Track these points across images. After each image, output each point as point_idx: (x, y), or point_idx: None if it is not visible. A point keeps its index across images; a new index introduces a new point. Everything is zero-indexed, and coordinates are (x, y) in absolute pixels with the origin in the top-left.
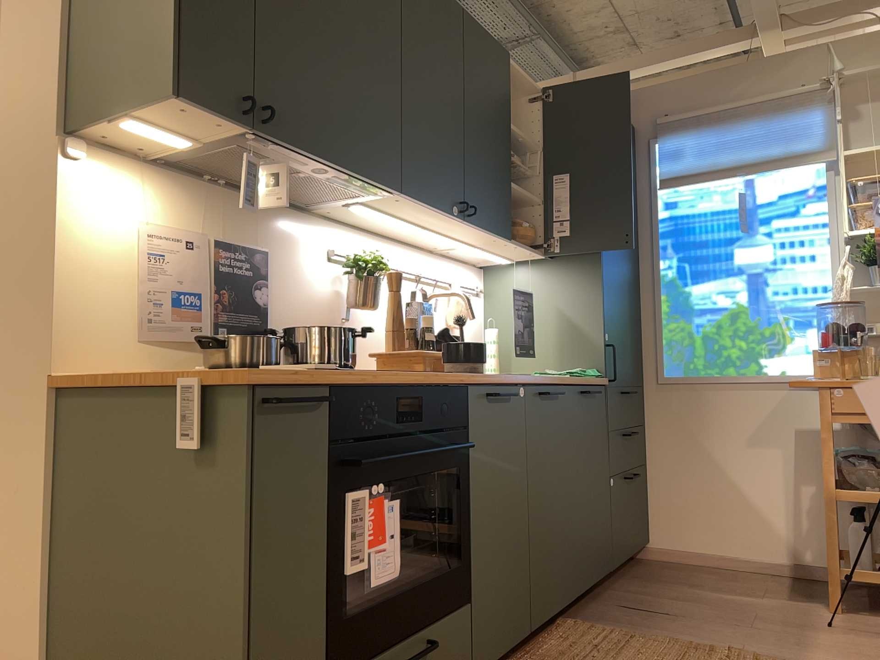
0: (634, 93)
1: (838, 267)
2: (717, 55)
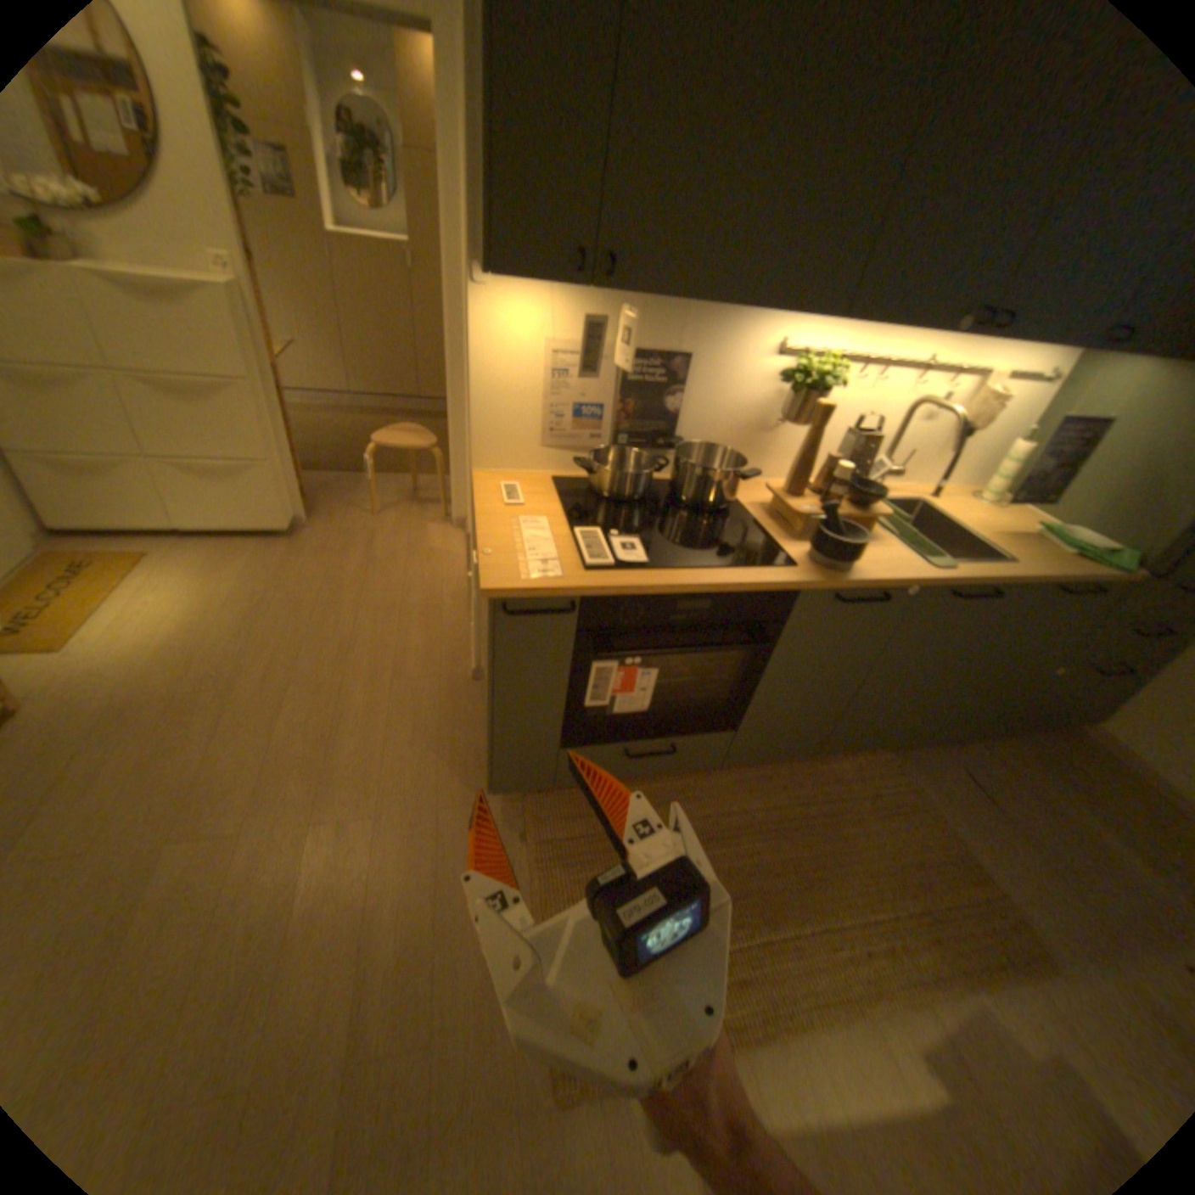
0: None
1: None
2: None
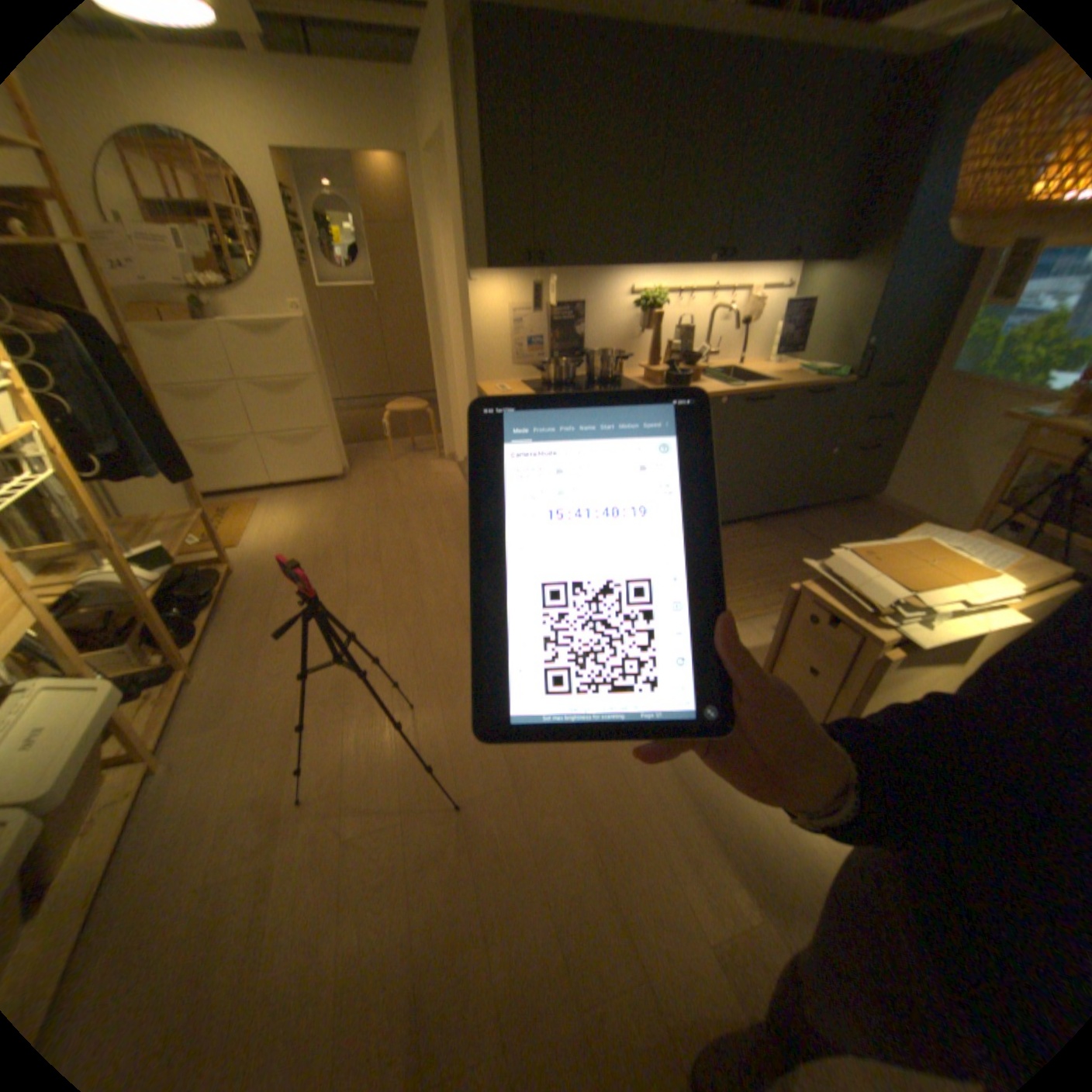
0: None
1: None
2: None
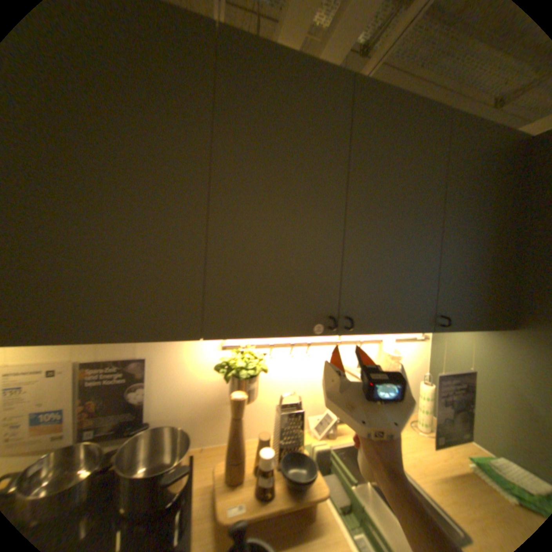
0: None
1: None
2: None
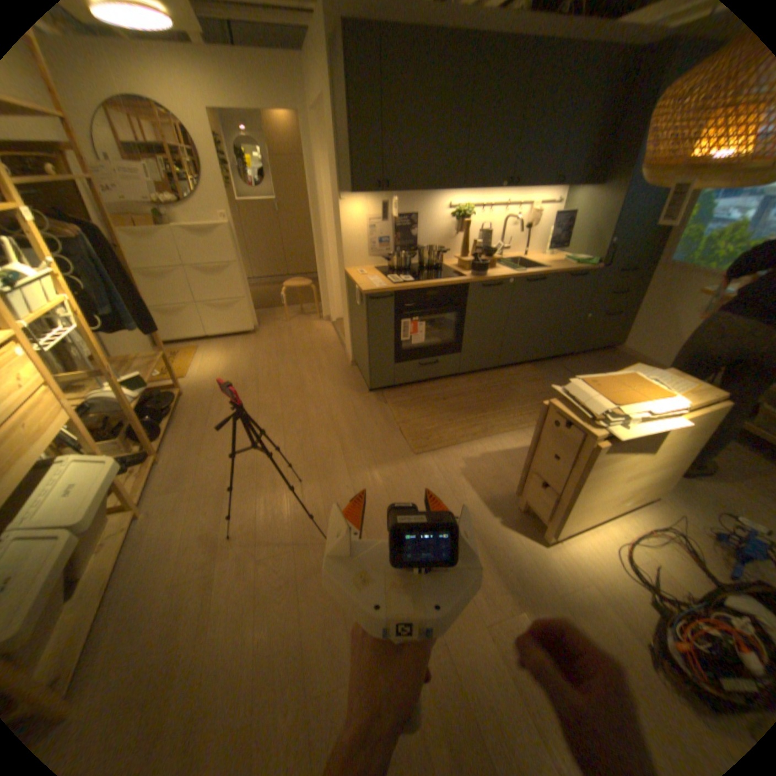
0: None
1: None
2: None
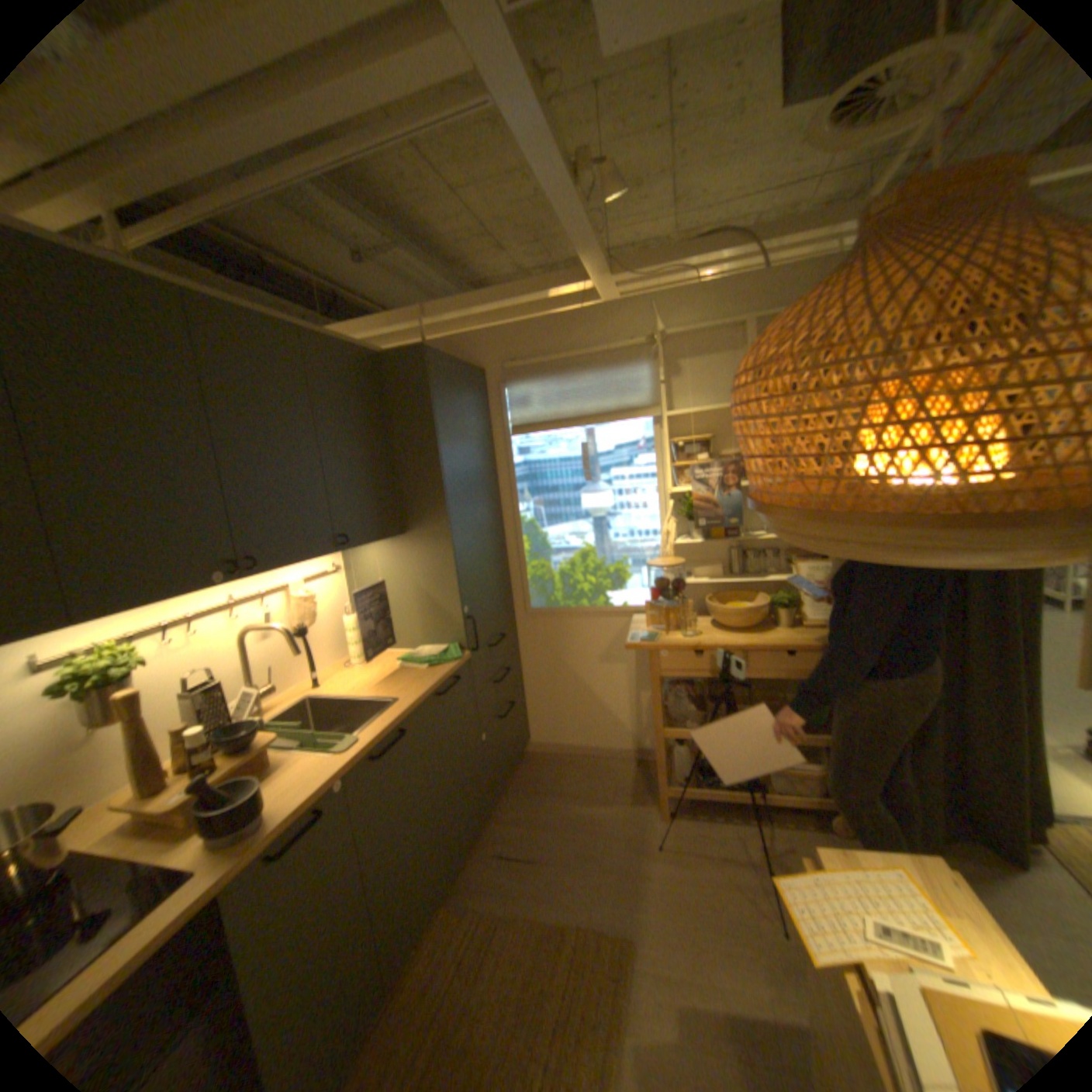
0: (482, 333)
1: (666, 515)
2: (557, 294)
